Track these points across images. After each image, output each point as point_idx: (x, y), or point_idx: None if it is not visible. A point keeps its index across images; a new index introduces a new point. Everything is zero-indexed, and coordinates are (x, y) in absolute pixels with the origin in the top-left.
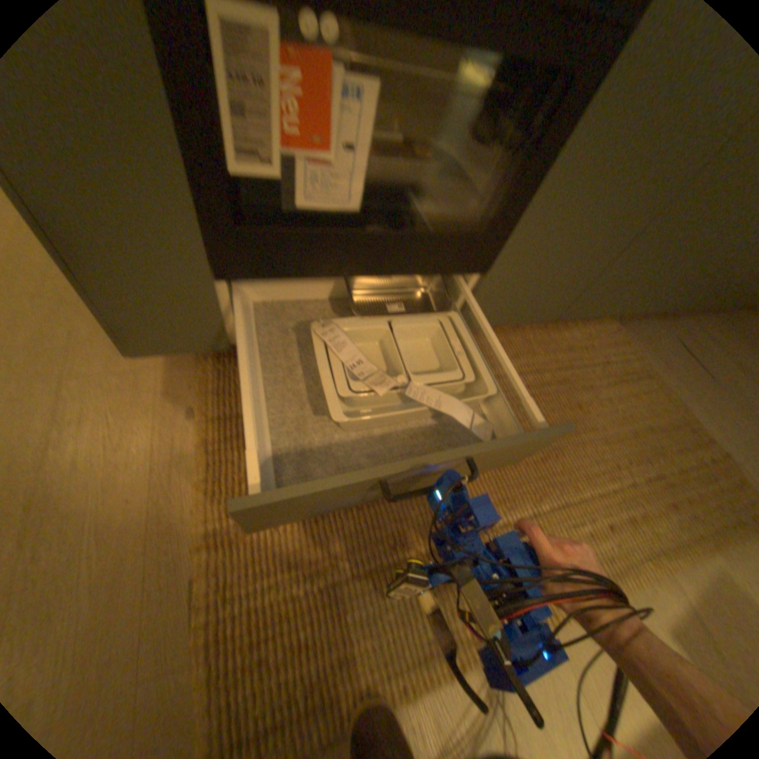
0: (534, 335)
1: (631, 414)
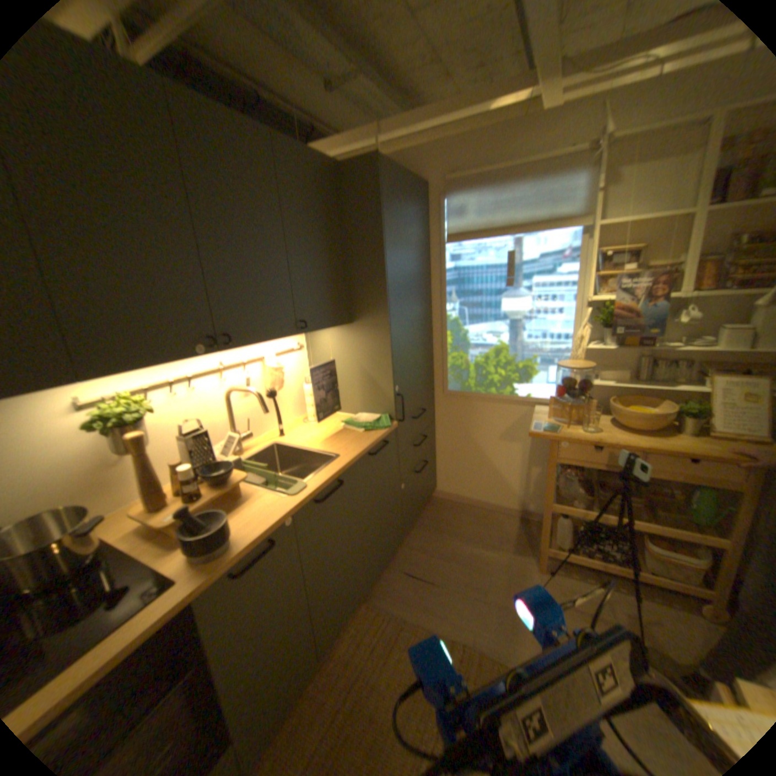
0: (316, 685)
1: (404, 682)
